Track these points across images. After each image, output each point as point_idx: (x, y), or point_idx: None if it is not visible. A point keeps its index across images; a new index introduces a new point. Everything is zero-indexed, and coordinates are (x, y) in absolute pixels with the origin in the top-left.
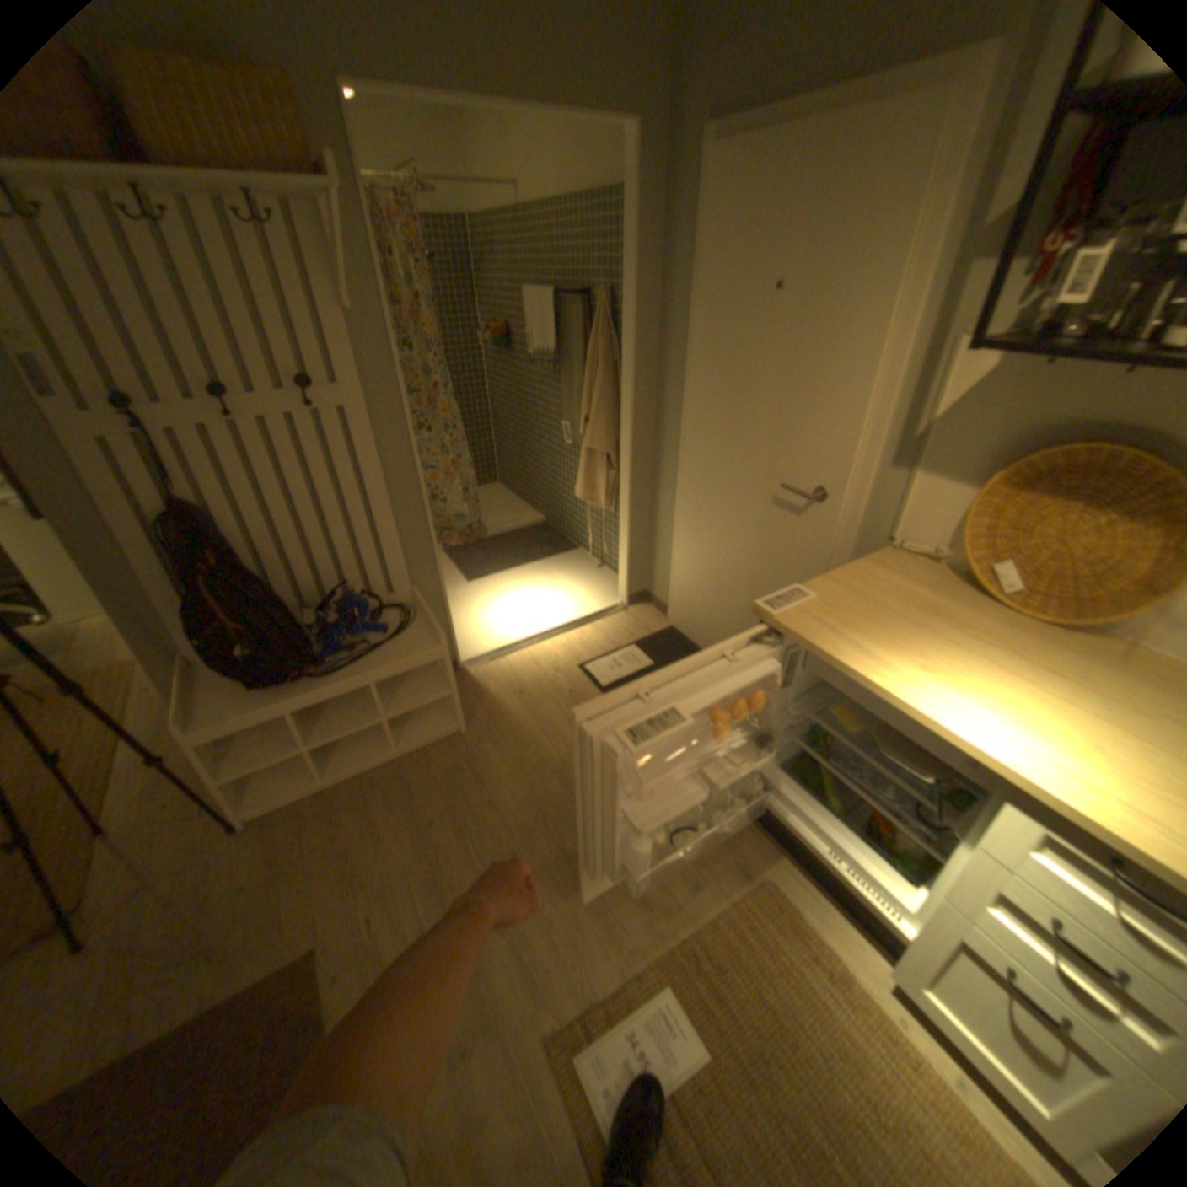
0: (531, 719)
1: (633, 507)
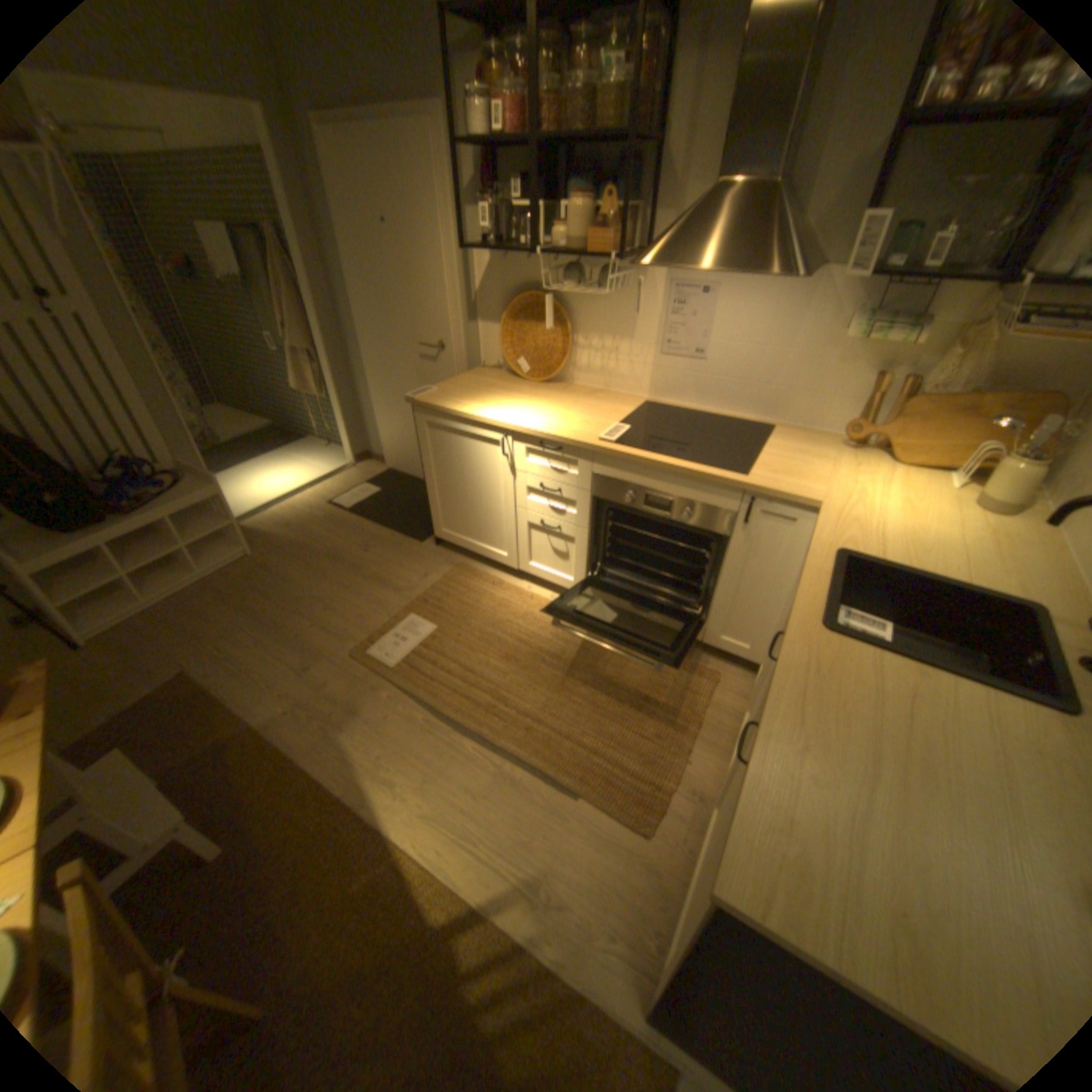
0: (298, 537)
1: (338, 389)
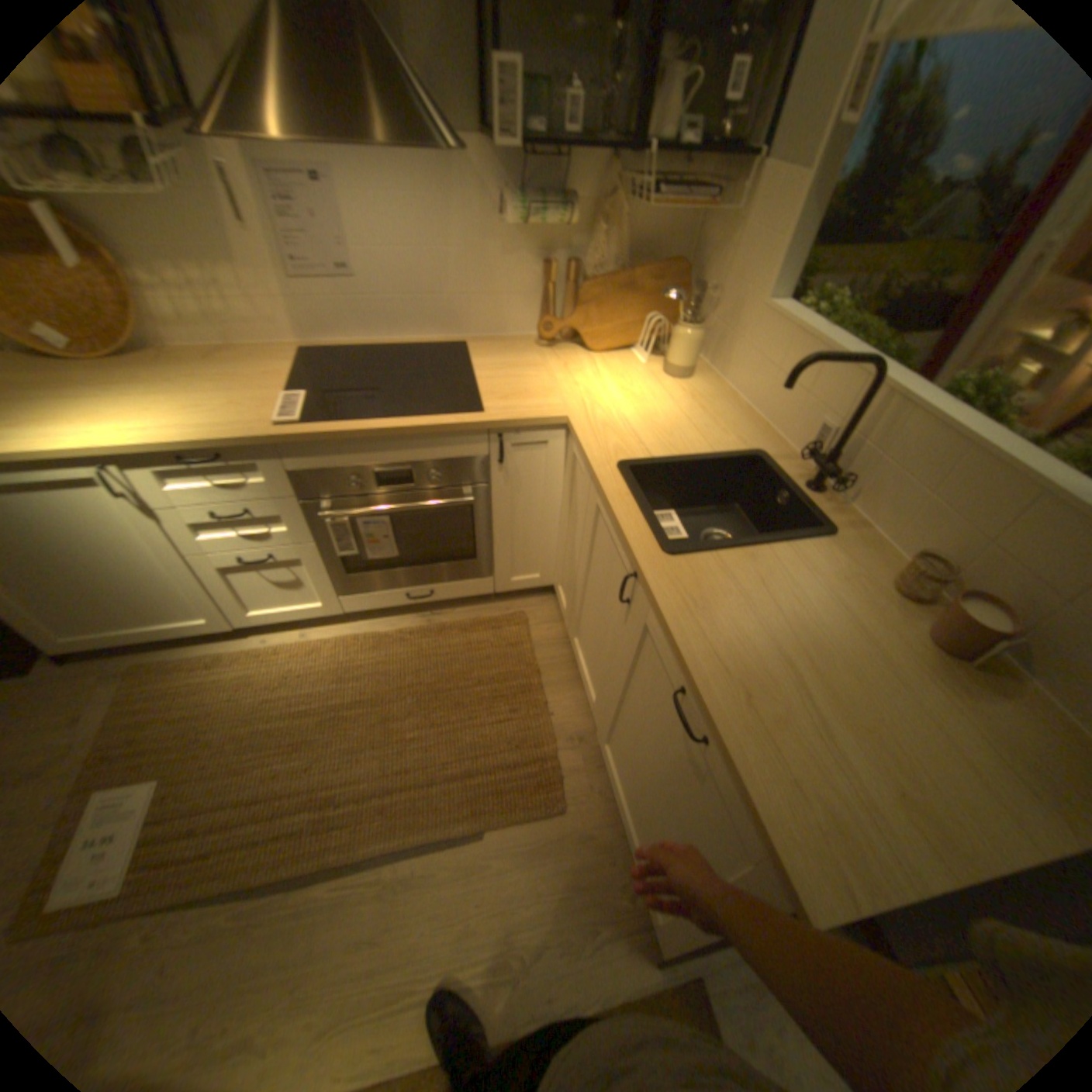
0: None
1: None
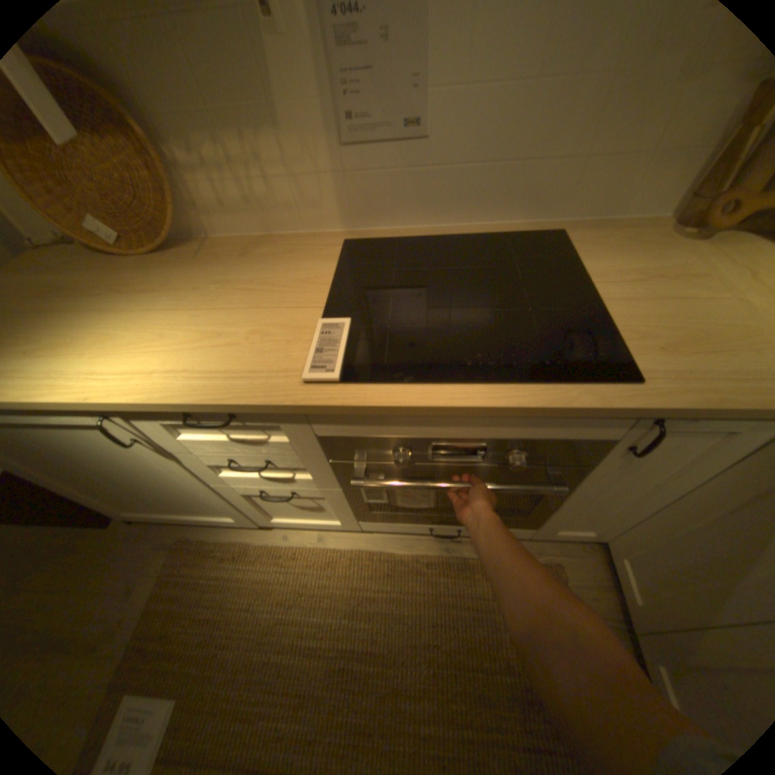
0: None
1: None
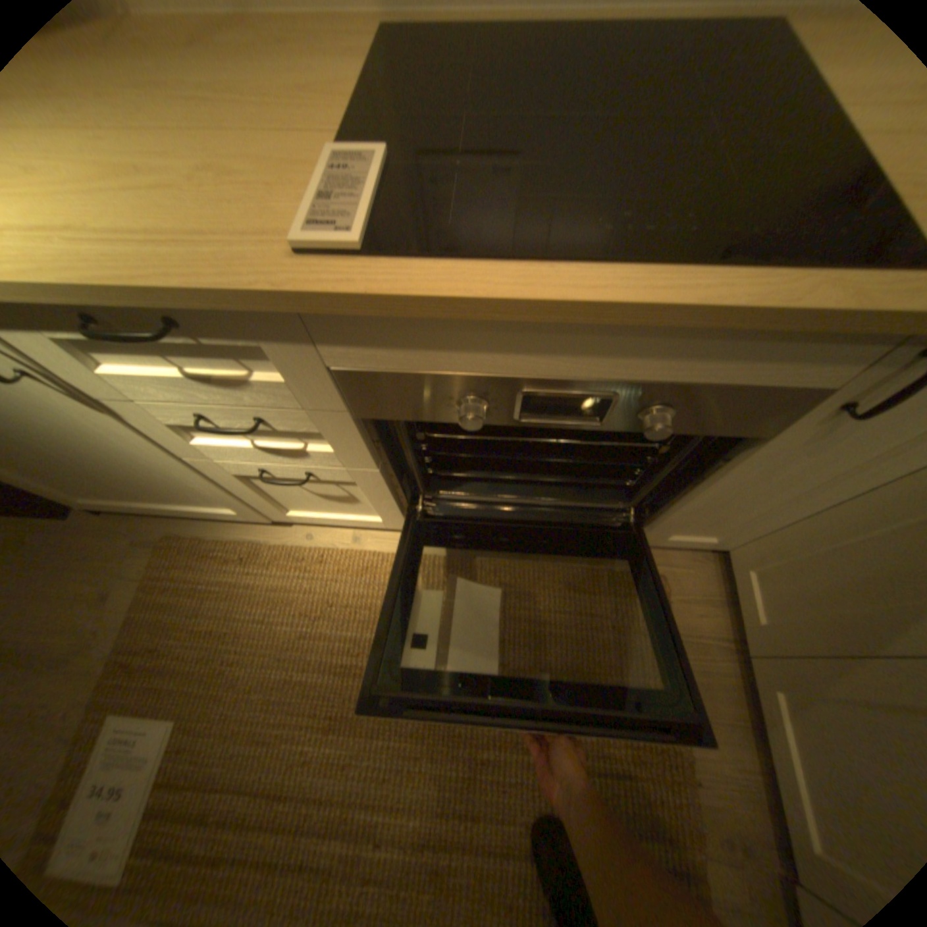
0: None
1: None
